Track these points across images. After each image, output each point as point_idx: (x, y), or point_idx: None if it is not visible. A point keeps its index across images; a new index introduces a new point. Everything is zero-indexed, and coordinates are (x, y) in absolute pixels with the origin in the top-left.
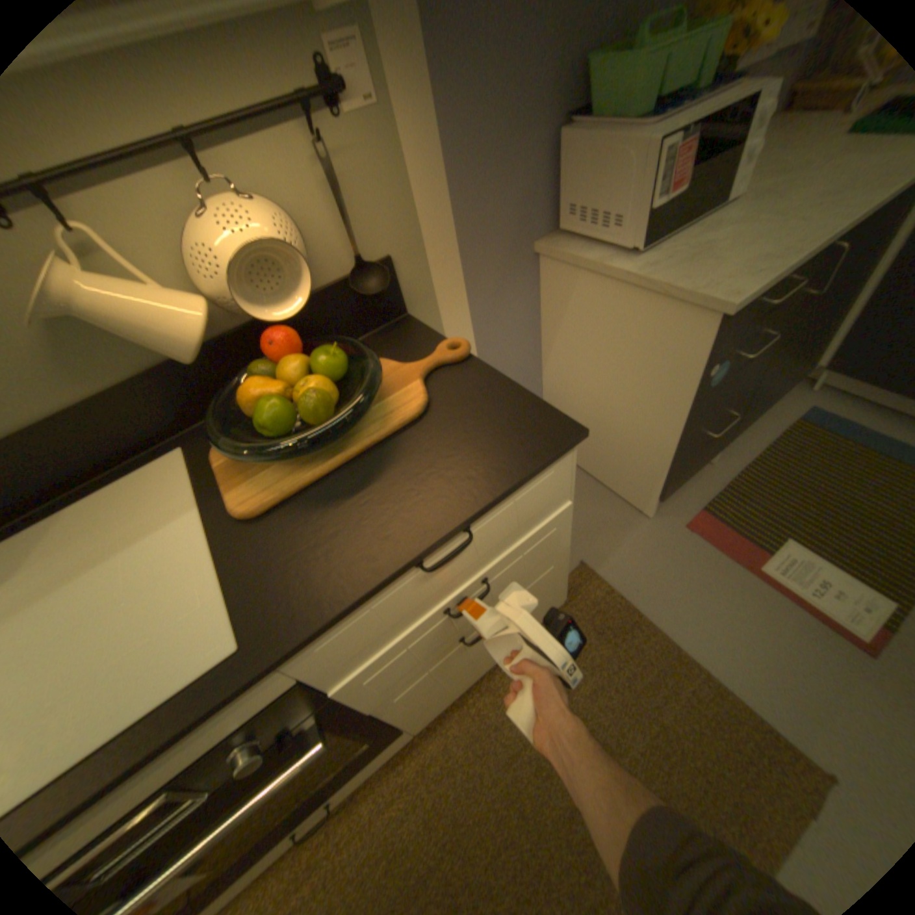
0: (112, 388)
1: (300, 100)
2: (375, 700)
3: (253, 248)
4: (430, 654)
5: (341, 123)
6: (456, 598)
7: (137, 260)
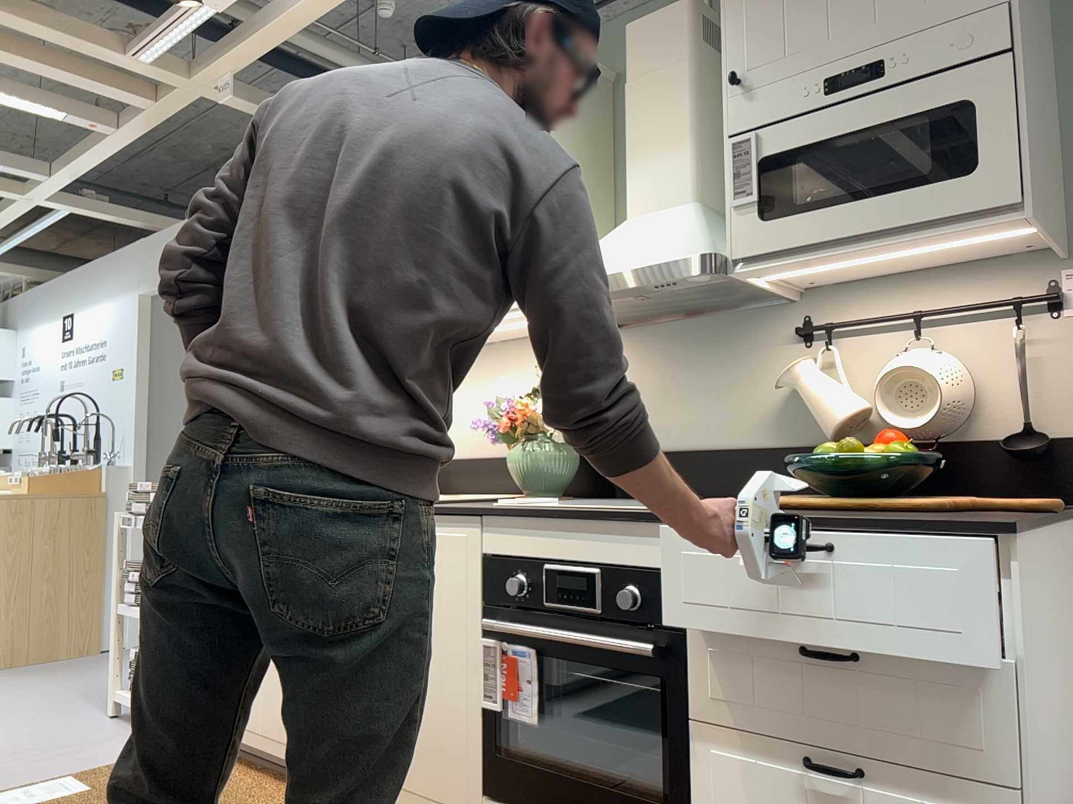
0: (788, 447)
1: (1015, 303)
2: (705, 708)
3: (907, 372)
4: (771, 722)
5: (1058, 323)
6: (821, 647)
7: (854, 377)
